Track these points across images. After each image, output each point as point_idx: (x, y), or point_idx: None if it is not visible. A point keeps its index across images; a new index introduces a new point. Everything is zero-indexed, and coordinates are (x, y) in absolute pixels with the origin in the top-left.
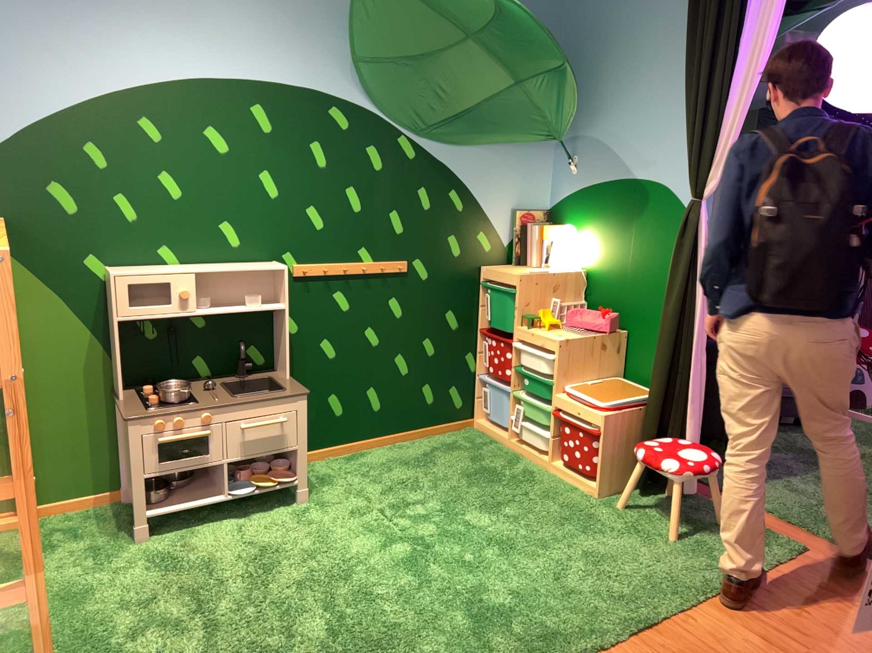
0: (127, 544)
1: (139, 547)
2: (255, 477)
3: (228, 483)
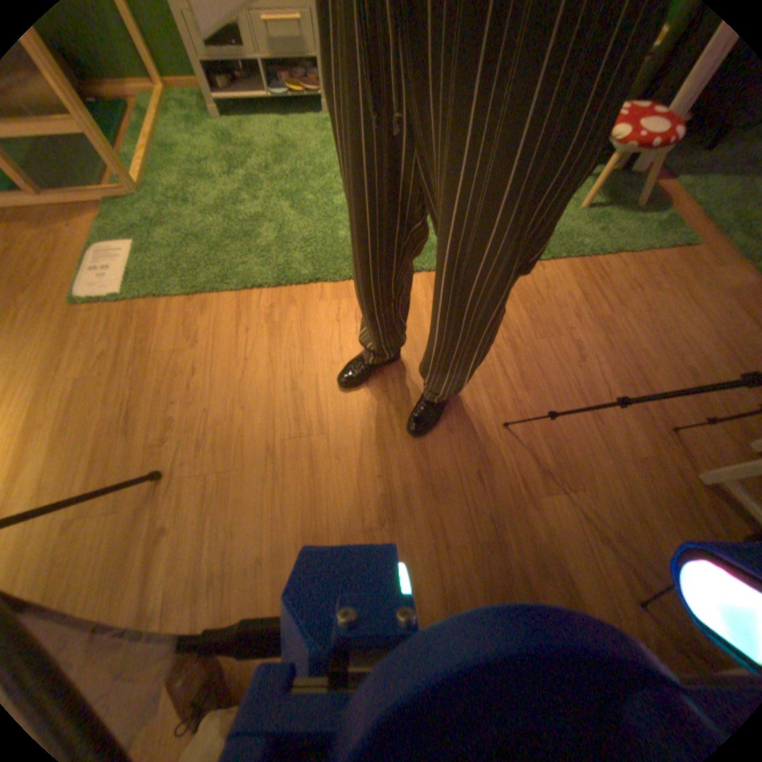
0: (200, 120)
1: (205, 123)
2: (284, 81)
3: (267, 84)
